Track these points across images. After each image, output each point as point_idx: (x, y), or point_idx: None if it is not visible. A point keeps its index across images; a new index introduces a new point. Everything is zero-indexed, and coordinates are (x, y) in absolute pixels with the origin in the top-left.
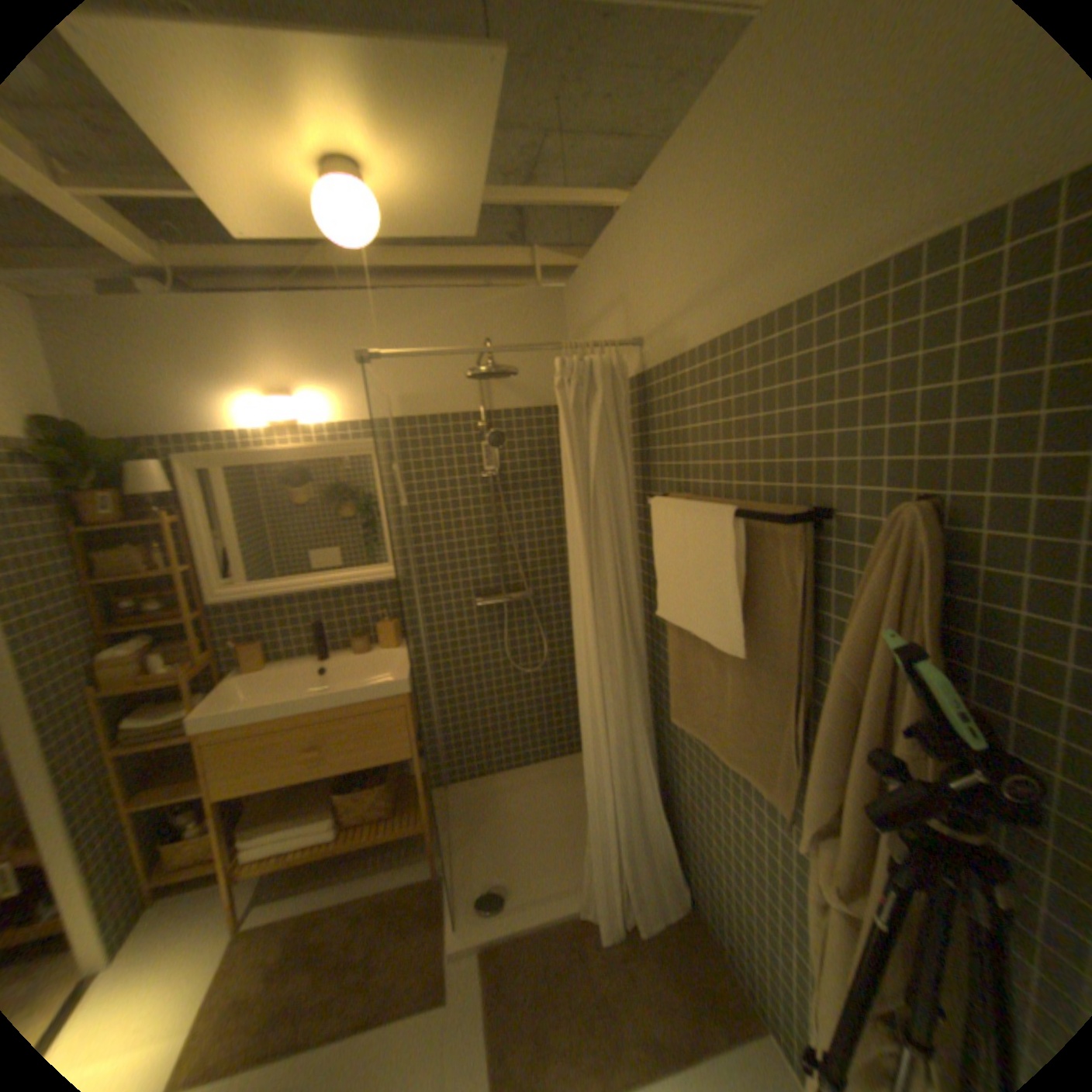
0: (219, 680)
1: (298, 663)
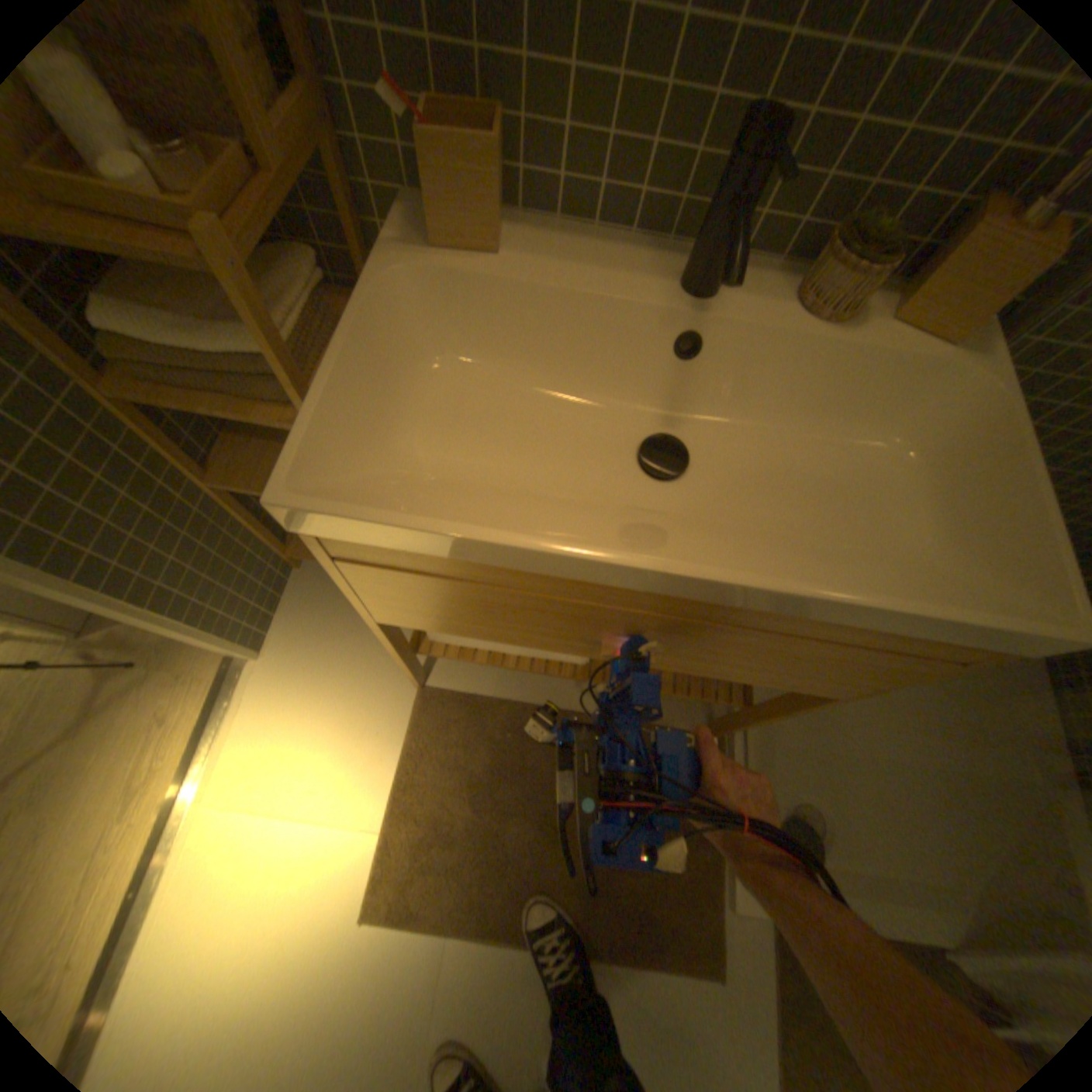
0: (367, 252)
1: (618, 260)
